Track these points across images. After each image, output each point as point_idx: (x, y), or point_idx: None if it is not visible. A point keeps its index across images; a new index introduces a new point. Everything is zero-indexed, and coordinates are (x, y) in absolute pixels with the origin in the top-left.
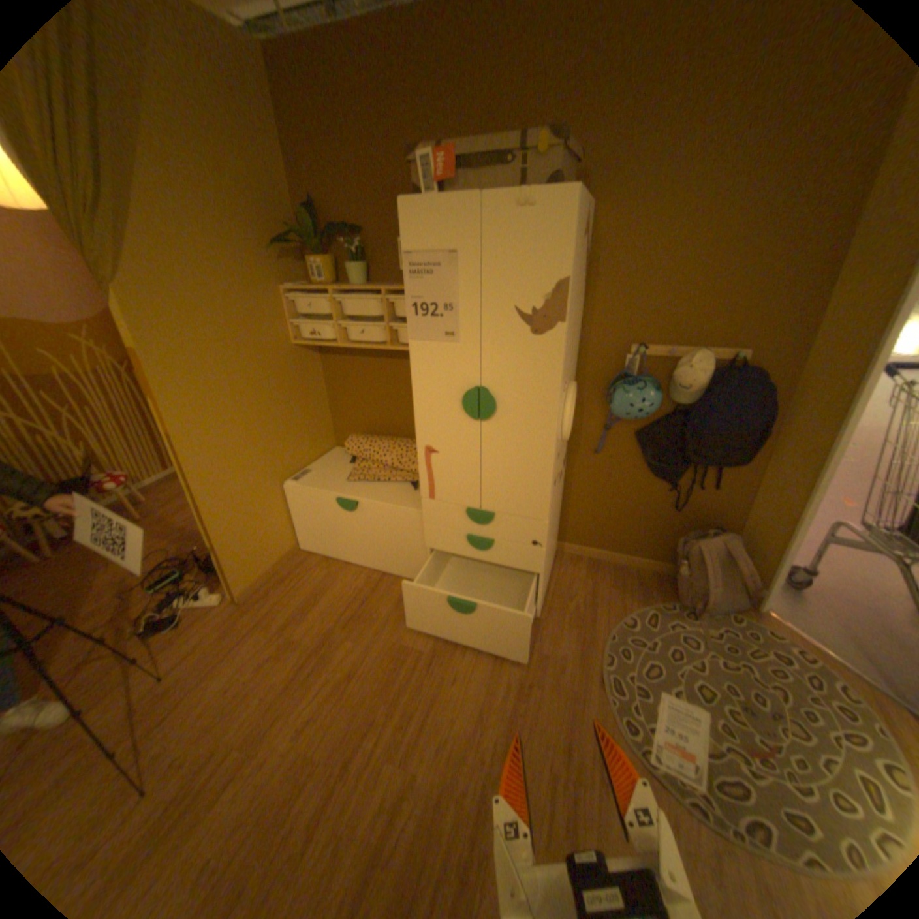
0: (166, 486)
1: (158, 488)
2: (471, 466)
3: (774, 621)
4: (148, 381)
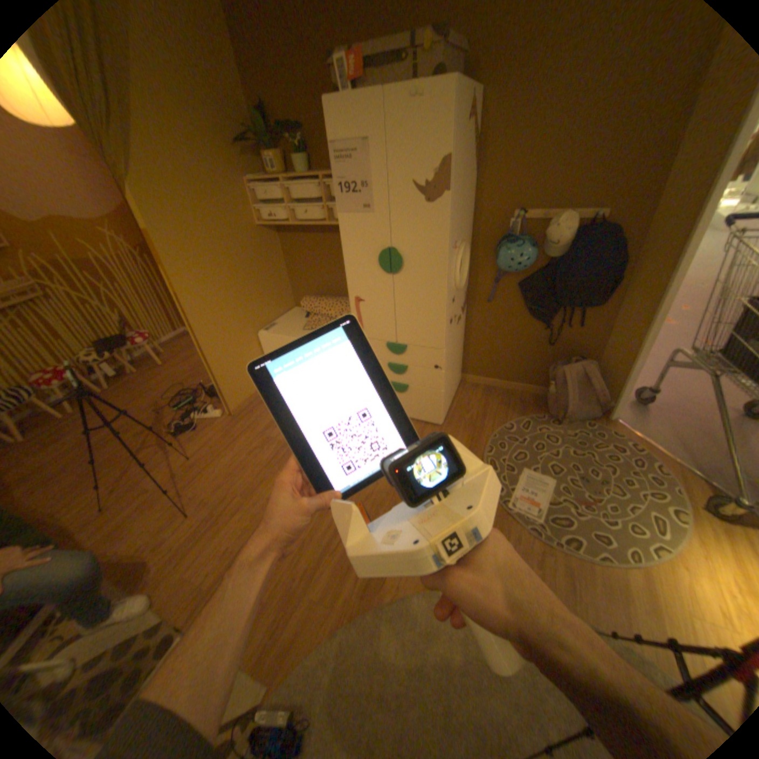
0: (176, 342)
1: (171, 344)
2: (387, 311)
3: (619, 425)
4: (157, 253)
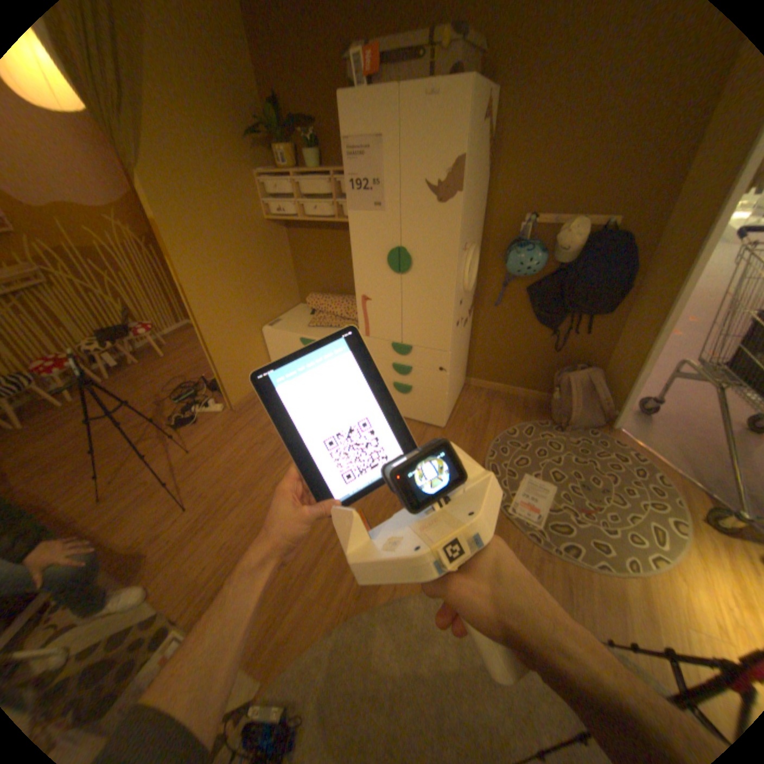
0: (179, 335)
1: (174, 336)
2: (394, 310)
3: (622, 434)
4: (165, 244)
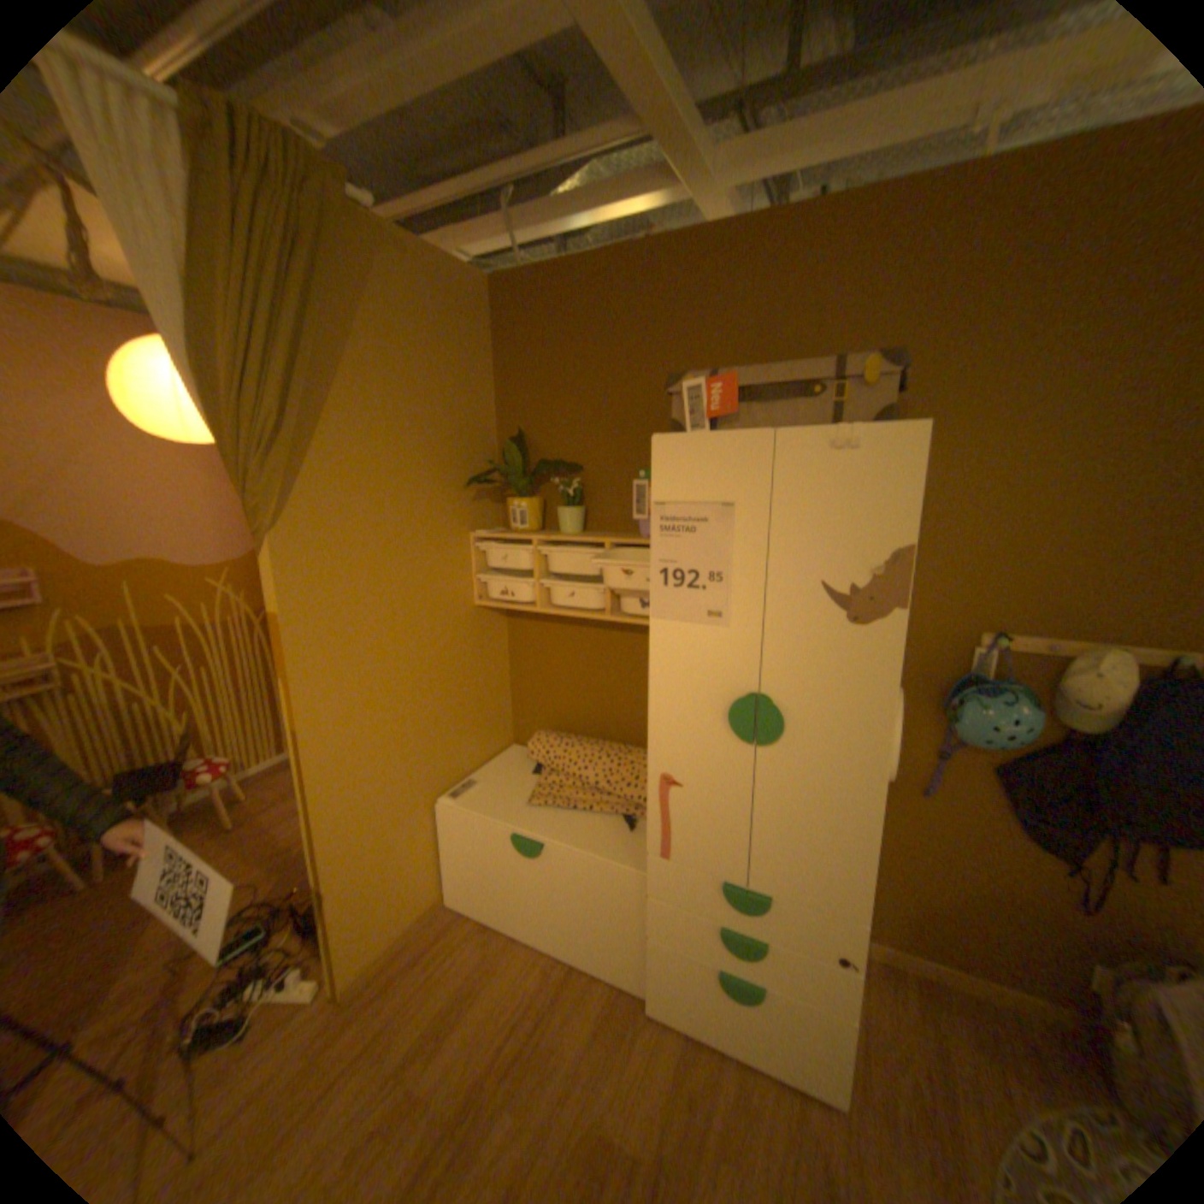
0: (275, 778)
1: (266, 780)
2: (736, 815)
3: None
4: (286, 656)
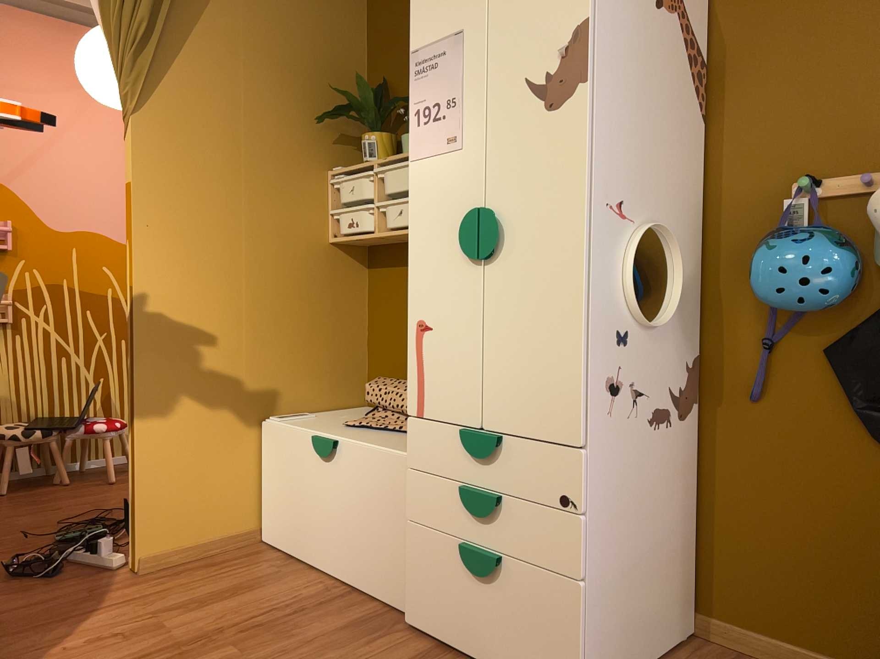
0: None
1: None
2: (471, 345)
3: None
4: (135, 218)
